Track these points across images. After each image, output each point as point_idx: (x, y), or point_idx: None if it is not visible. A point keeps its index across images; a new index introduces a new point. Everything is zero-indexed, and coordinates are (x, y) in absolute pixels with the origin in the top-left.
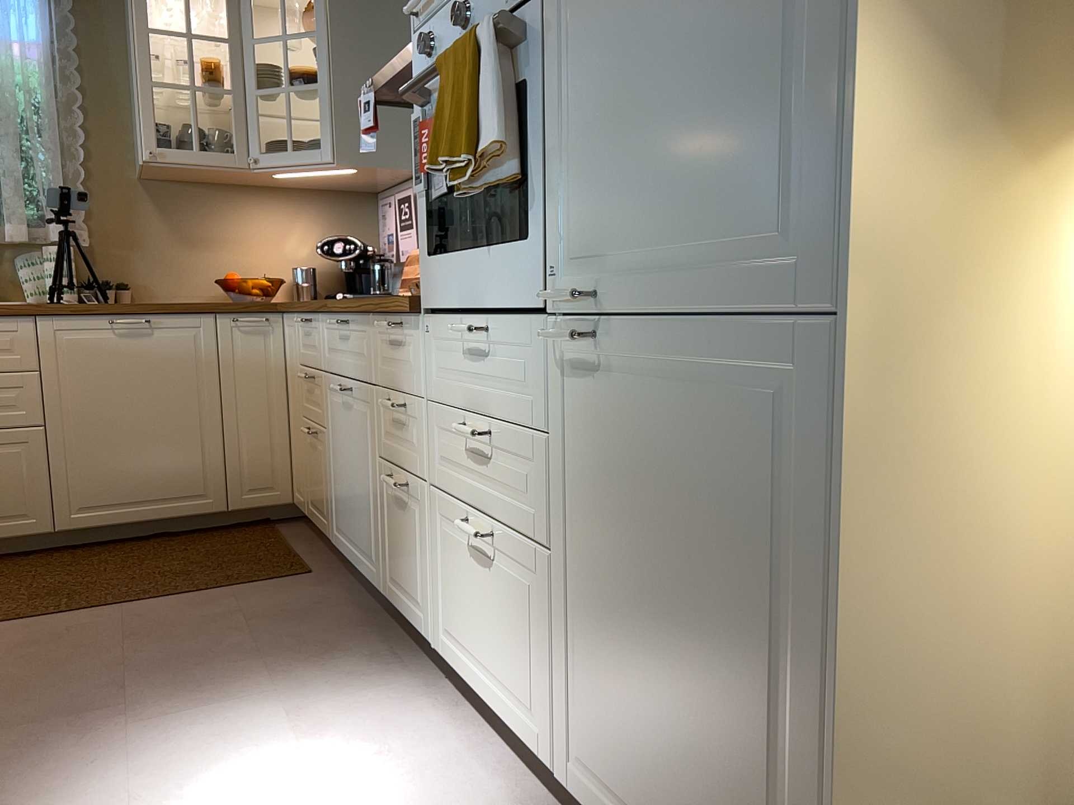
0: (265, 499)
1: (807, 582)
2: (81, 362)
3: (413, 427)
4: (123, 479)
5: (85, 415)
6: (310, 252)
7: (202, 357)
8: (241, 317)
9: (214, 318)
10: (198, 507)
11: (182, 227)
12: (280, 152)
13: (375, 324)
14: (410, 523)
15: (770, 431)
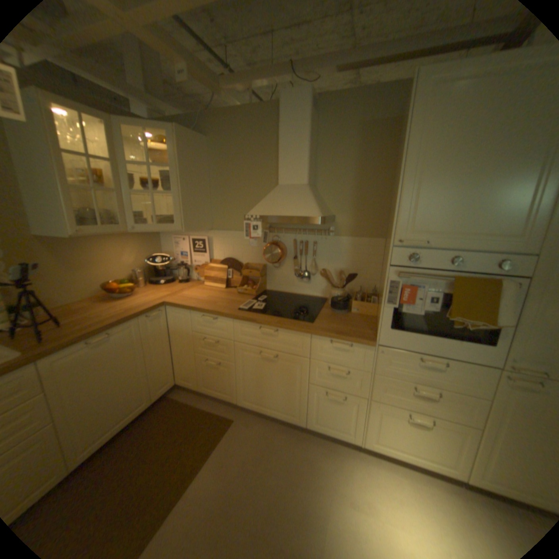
0: (165, 390)
1: None
2: (70, 374)
3: (356, 380)
4: (103, 422)
5: (78, 402)
6: (134, 260)
7: (134, 341)
8: (149, 315)
9: (137, 320)
10: (139, 412)
11: (65, 261)
12: (143, 223)
13: (311, 336)
14: (344, 409)
15: None
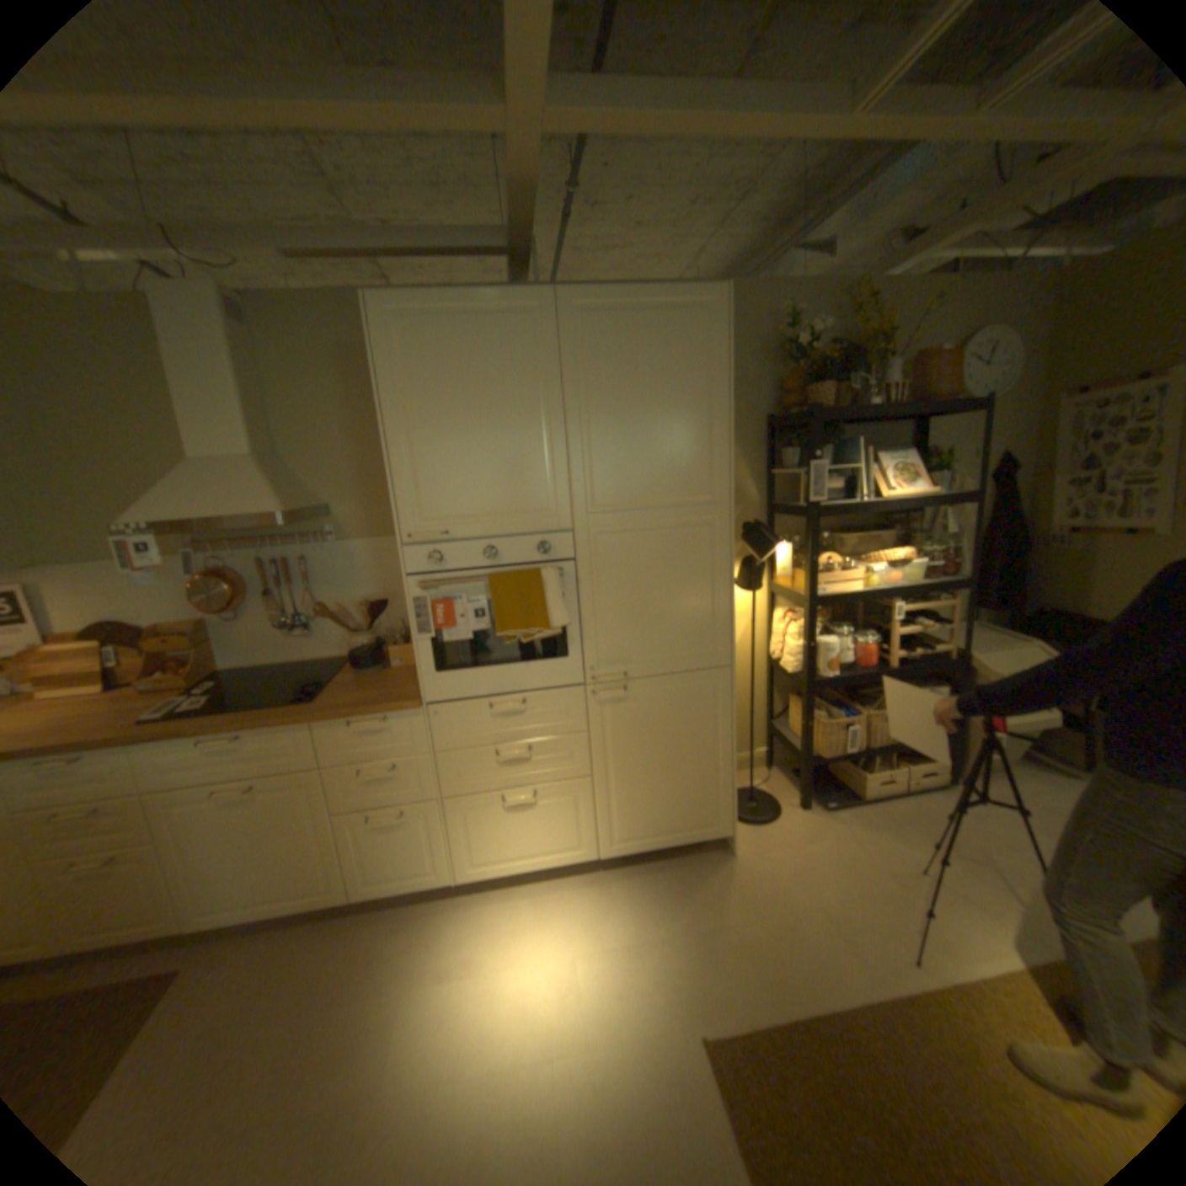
0: None
1: (717, 729)
2: None
3: (408, 775)
4: None
5: None
6: None
7: None
8: None
9: None
10: None
11: None
12: None
13: (310, 728)
14: (405, 834)
15: (704, 698)
